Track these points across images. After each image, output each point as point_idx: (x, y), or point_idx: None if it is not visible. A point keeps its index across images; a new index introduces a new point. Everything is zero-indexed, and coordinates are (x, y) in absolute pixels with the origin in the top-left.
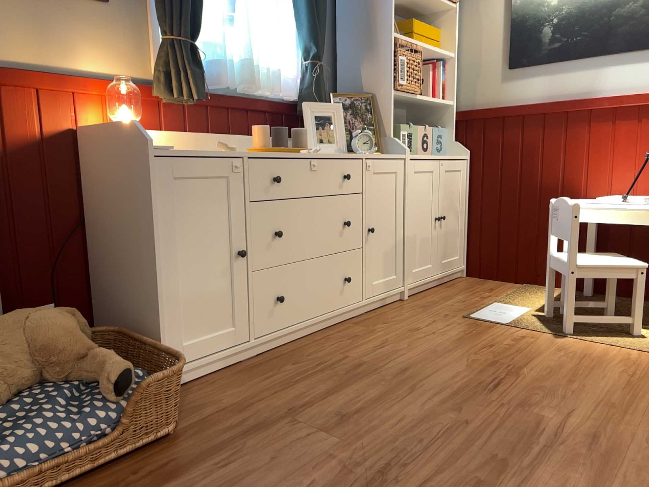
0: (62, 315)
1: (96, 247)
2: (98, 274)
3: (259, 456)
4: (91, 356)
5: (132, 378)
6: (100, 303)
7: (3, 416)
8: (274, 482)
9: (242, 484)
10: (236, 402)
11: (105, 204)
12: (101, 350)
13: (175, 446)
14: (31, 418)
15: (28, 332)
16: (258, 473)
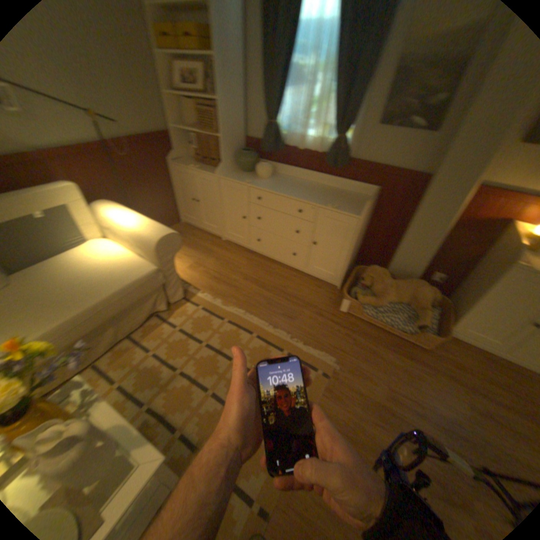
0: (430, 293)
1: (478, 270)
2: (470, 279)
3: (439, 385)
4: (426, 312)
5: (430, 328)
6: (463, 288)
7: (393, 307)
8: (431, 395)
9: (423, 384)
10: (463, 365)
11: (492, 261)
12: (430, 313)
13: (424, 354)
14: (396, 314)
15: (416, 292)
16: (431, 388)
